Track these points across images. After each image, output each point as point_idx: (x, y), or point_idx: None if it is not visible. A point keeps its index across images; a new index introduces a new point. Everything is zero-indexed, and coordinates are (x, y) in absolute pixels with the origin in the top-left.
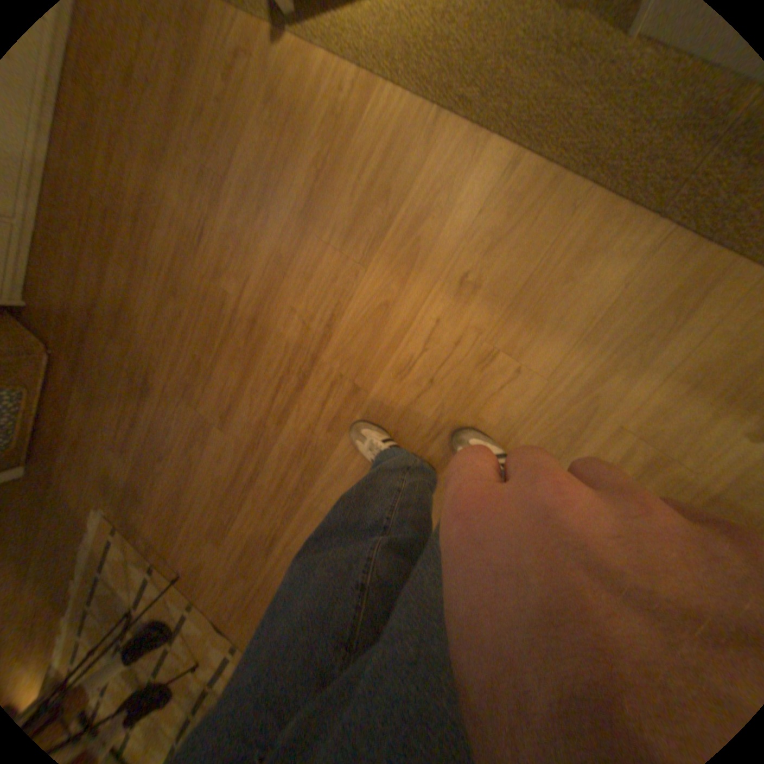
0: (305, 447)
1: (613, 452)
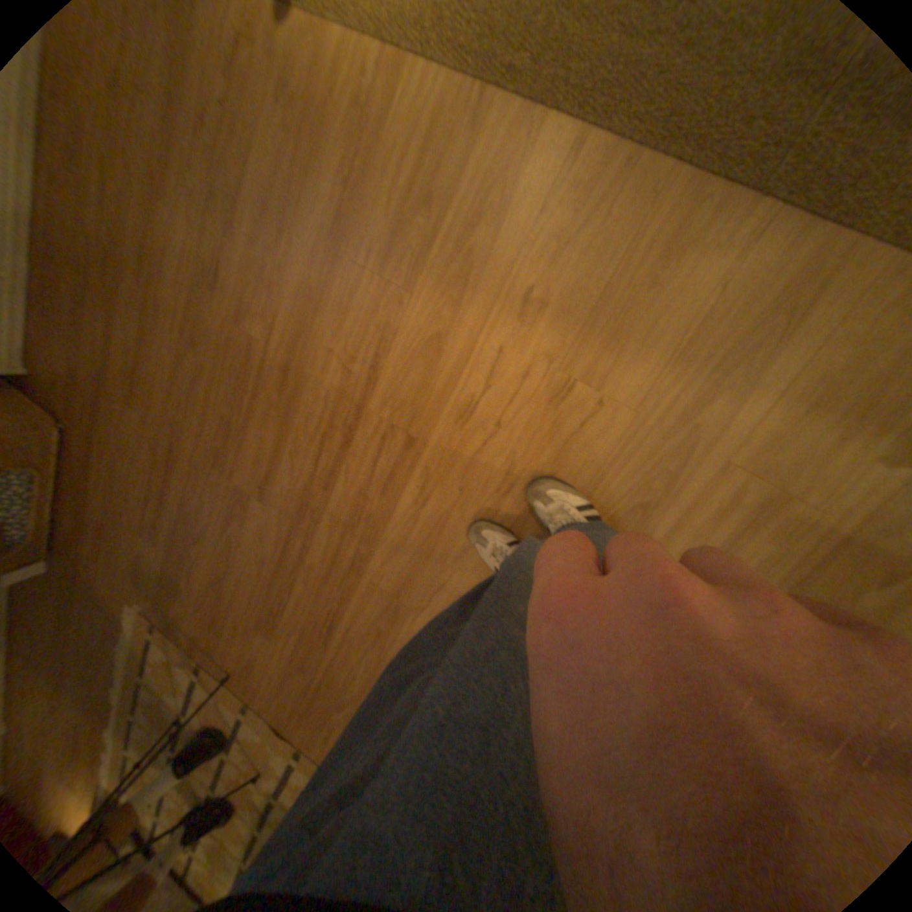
0: (357, 514)
1: (719, 493)
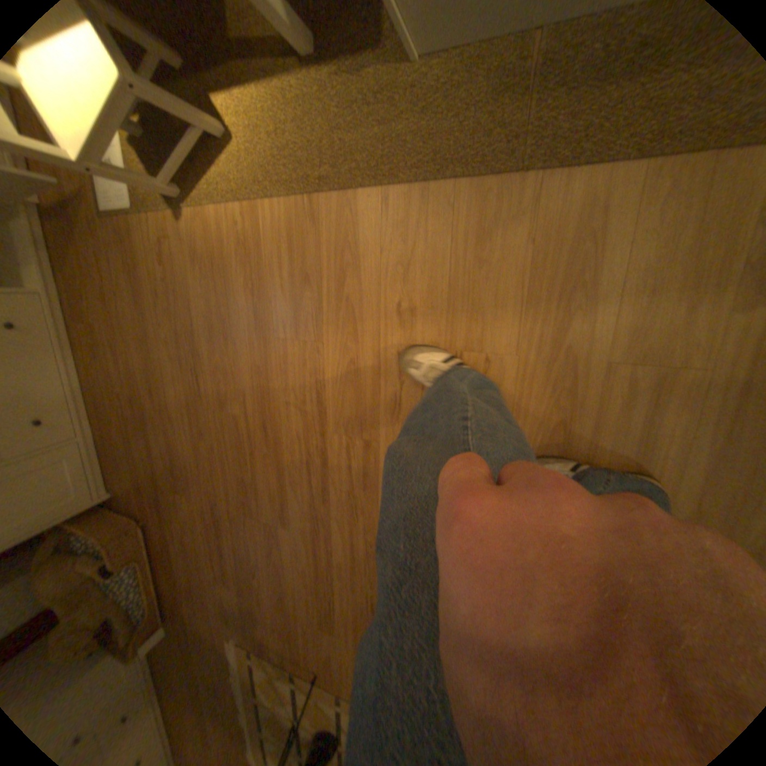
0: (354, 512)
1: (616, 388)
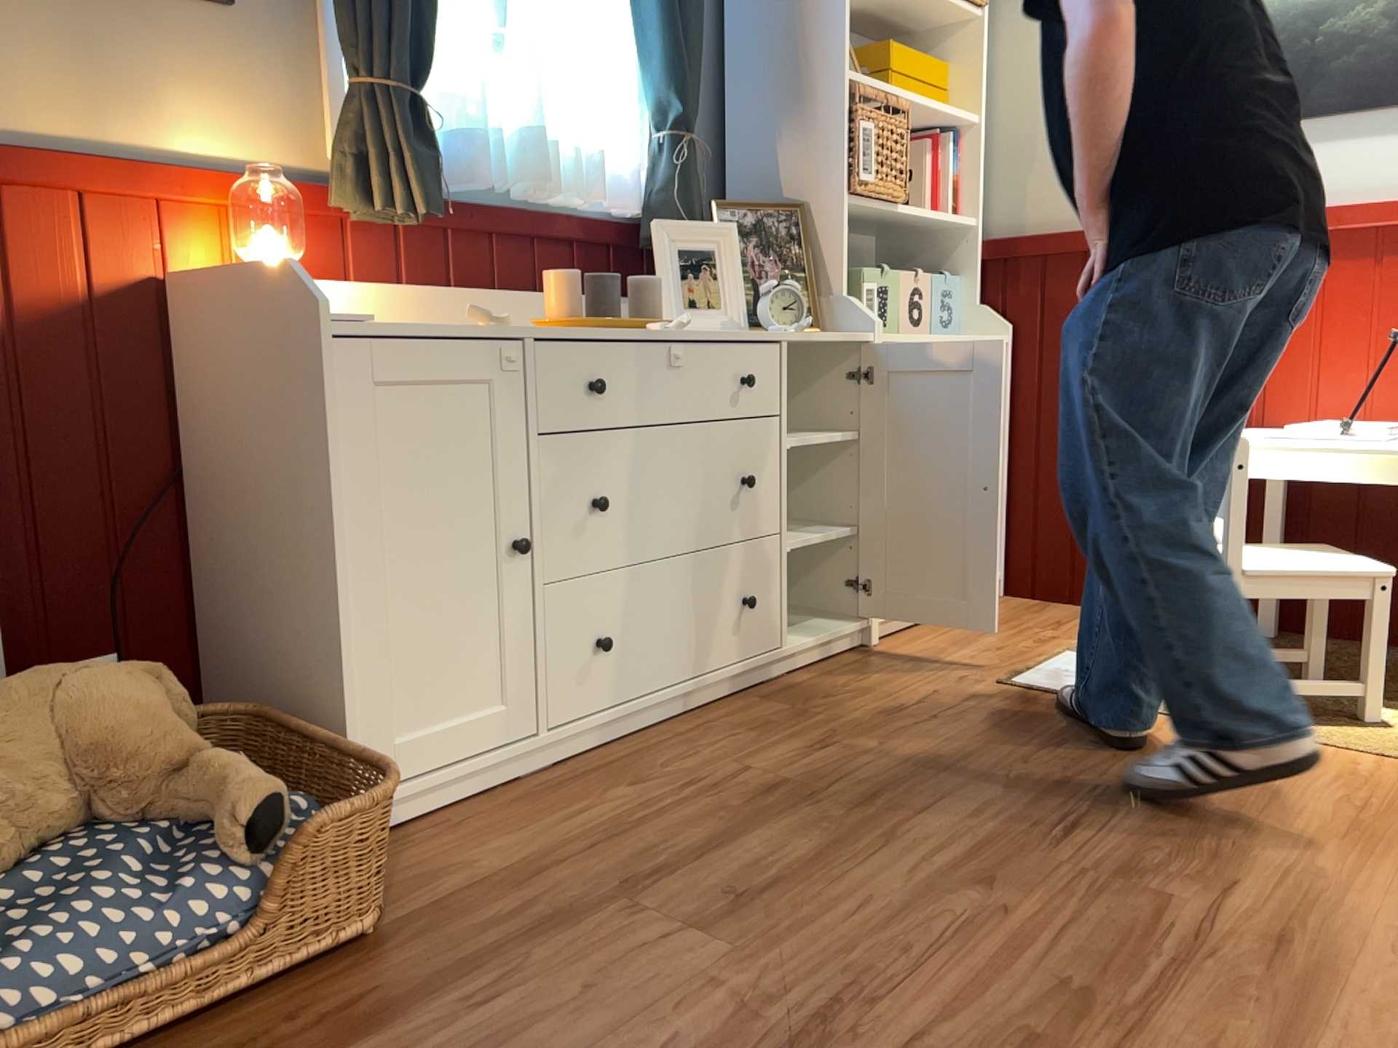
0: None
1: None
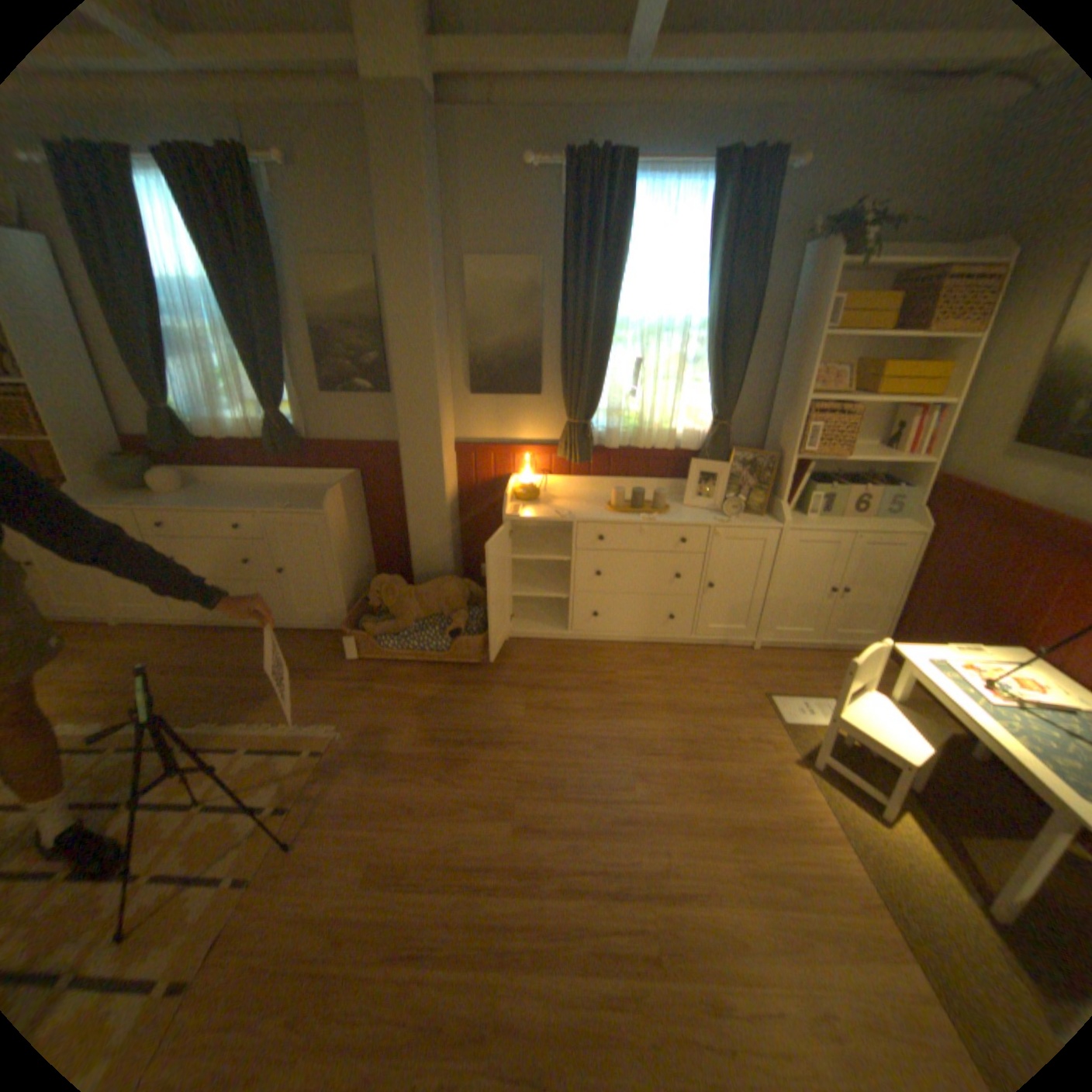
0: (560, 945)
1: None
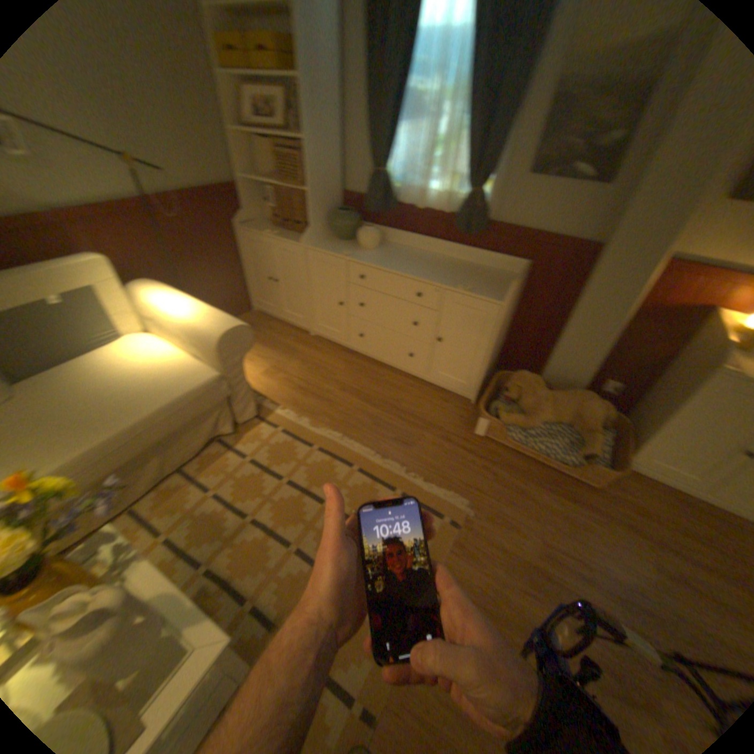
0: None
1: None
